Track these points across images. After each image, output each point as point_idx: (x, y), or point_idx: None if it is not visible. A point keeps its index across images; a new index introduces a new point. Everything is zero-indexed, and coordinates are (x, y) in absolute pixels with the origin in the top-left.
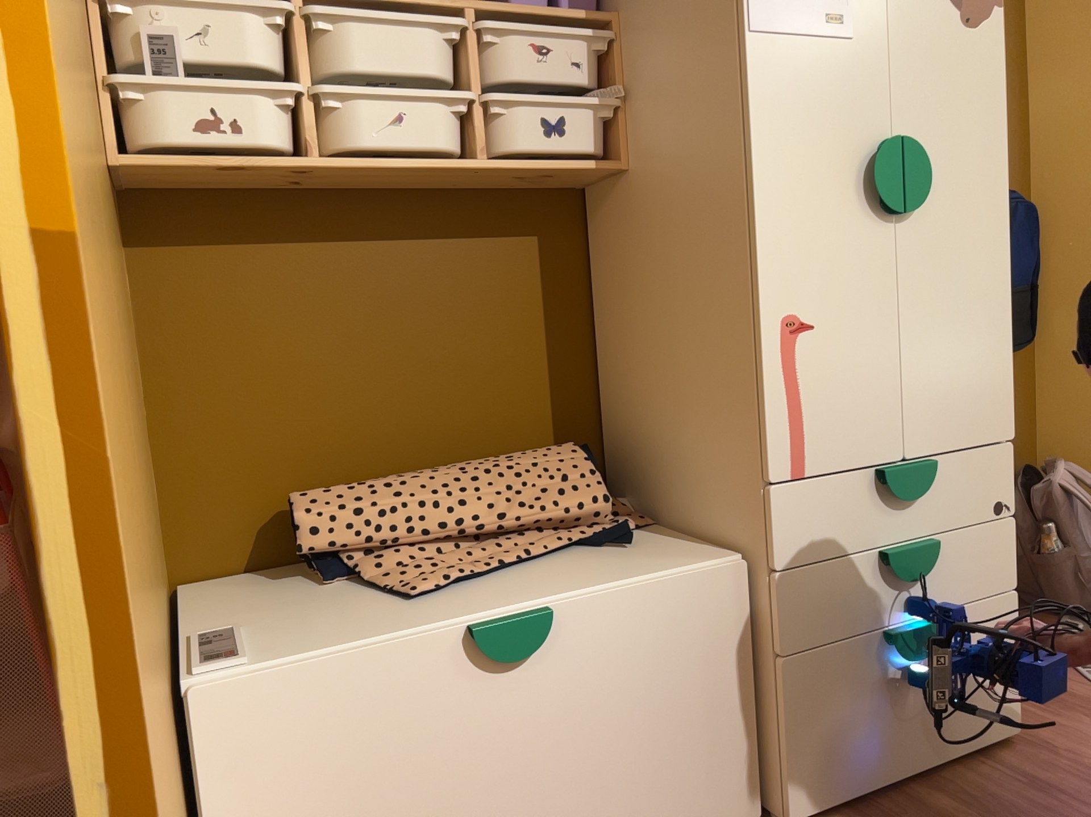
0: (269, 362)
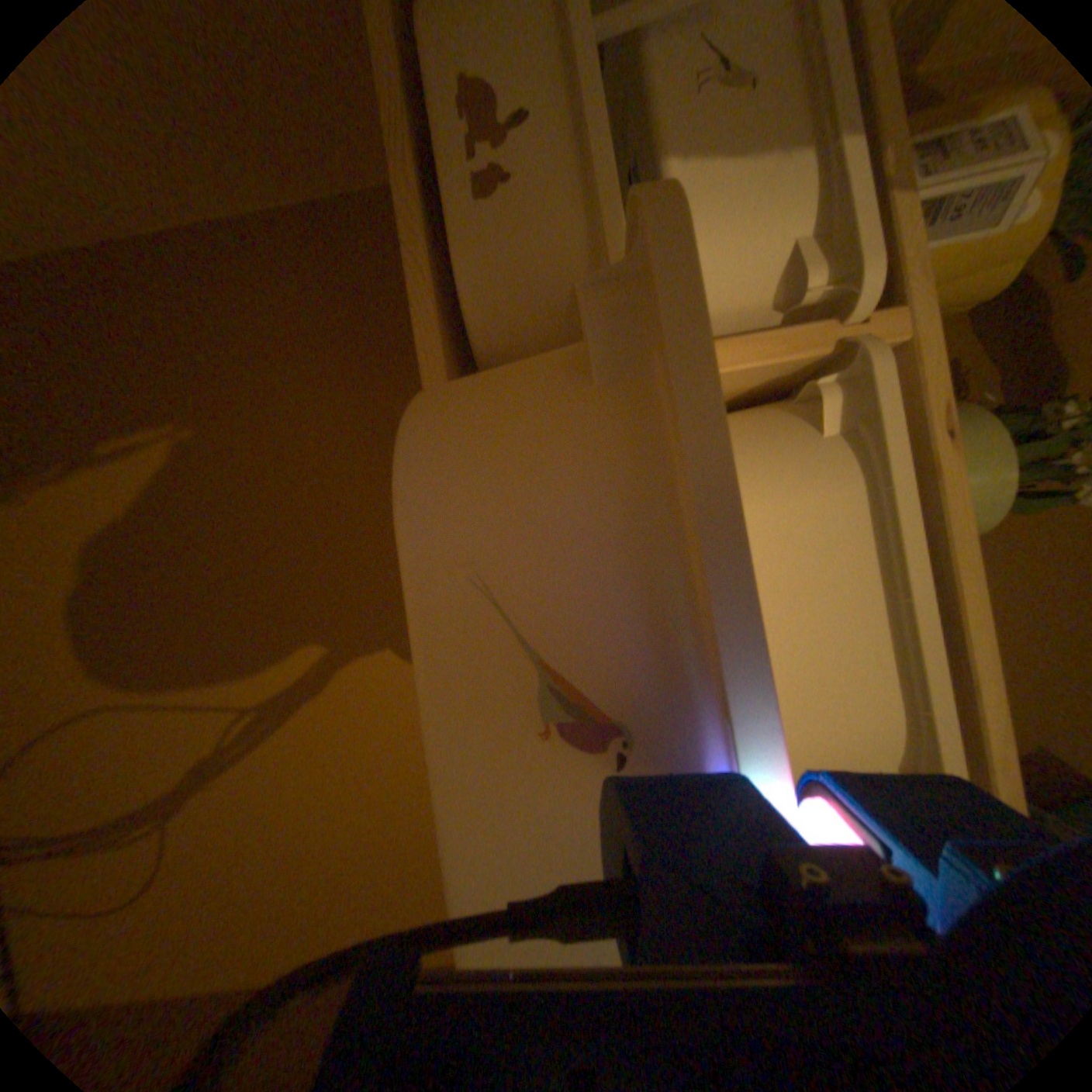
0: (179, 442)
